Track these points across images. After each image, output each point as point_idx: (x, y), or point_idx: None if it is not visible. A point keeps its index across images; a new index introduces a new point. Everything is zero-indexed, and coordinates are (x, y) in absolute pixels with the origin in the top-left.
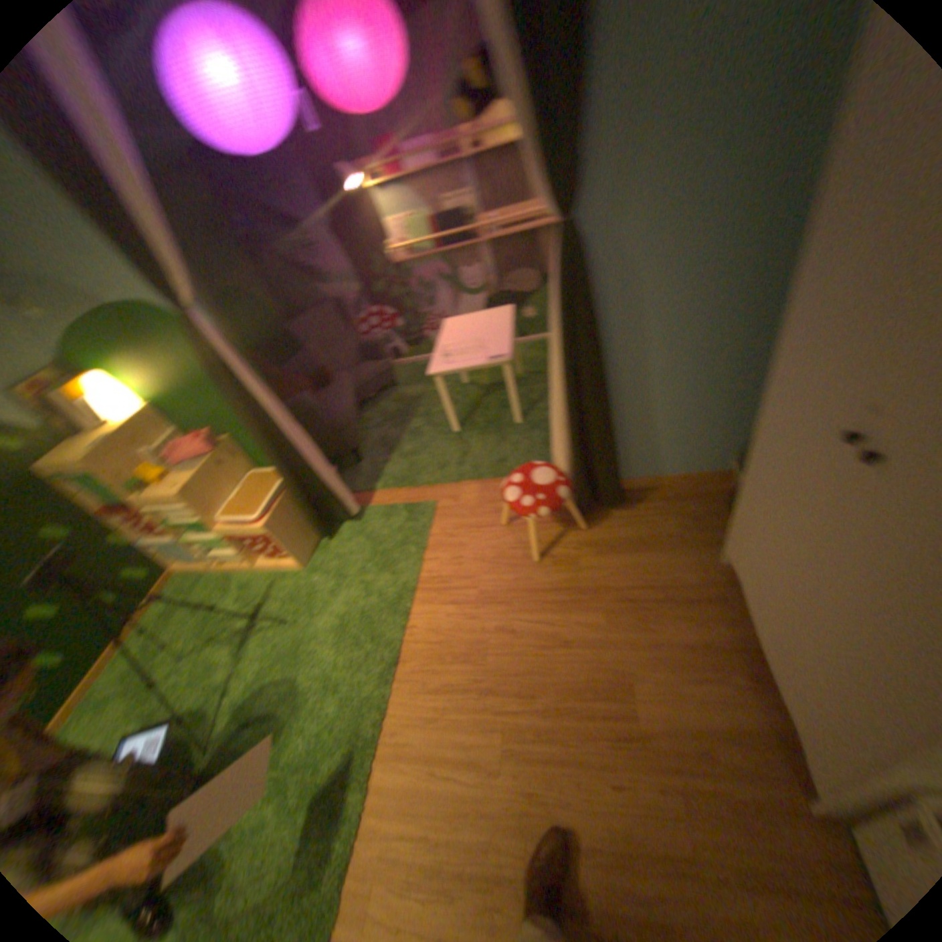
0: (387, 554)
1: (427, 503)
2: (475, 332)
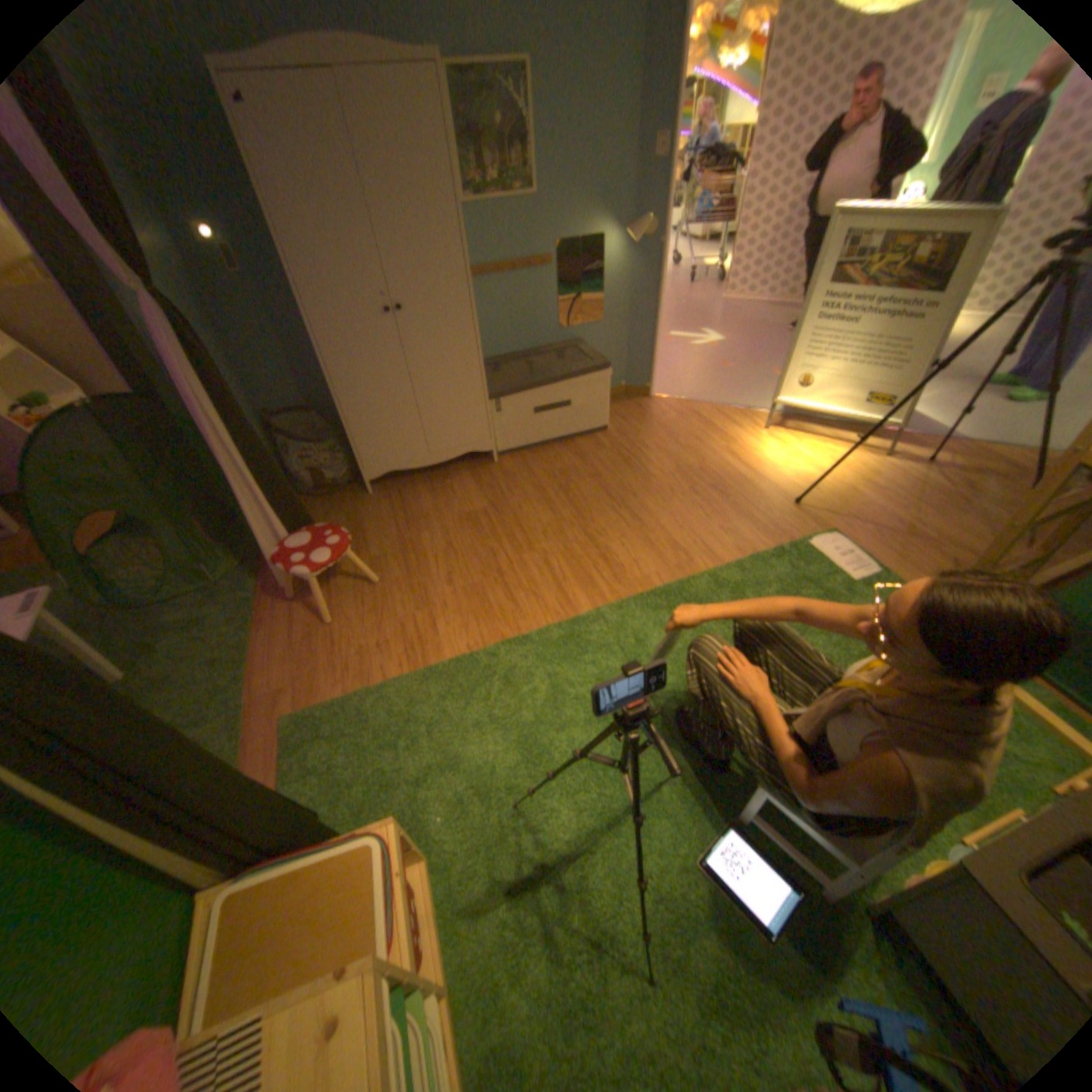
0: (374, 732)
1: (276, 728)
2: None
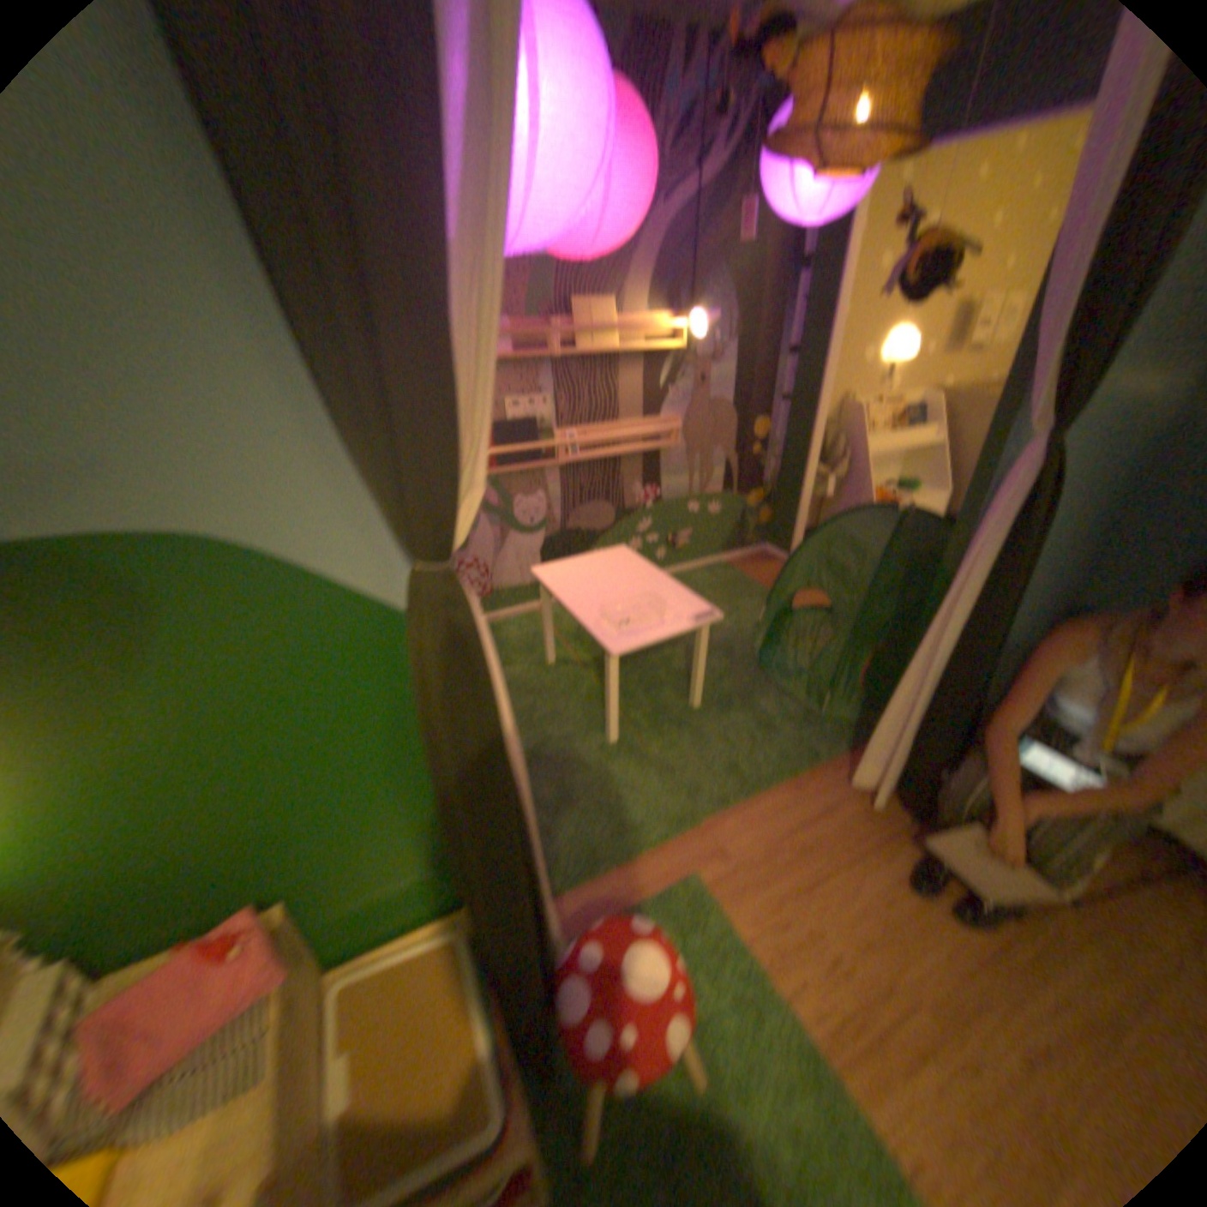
0: (711, 1021)
1: (684, 877)
2: (613, 581)
